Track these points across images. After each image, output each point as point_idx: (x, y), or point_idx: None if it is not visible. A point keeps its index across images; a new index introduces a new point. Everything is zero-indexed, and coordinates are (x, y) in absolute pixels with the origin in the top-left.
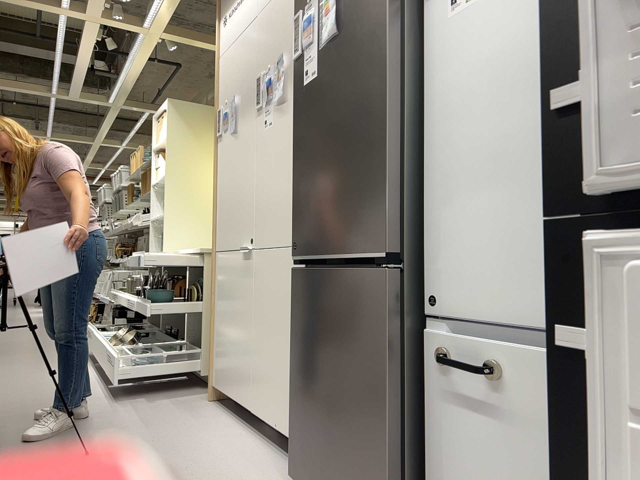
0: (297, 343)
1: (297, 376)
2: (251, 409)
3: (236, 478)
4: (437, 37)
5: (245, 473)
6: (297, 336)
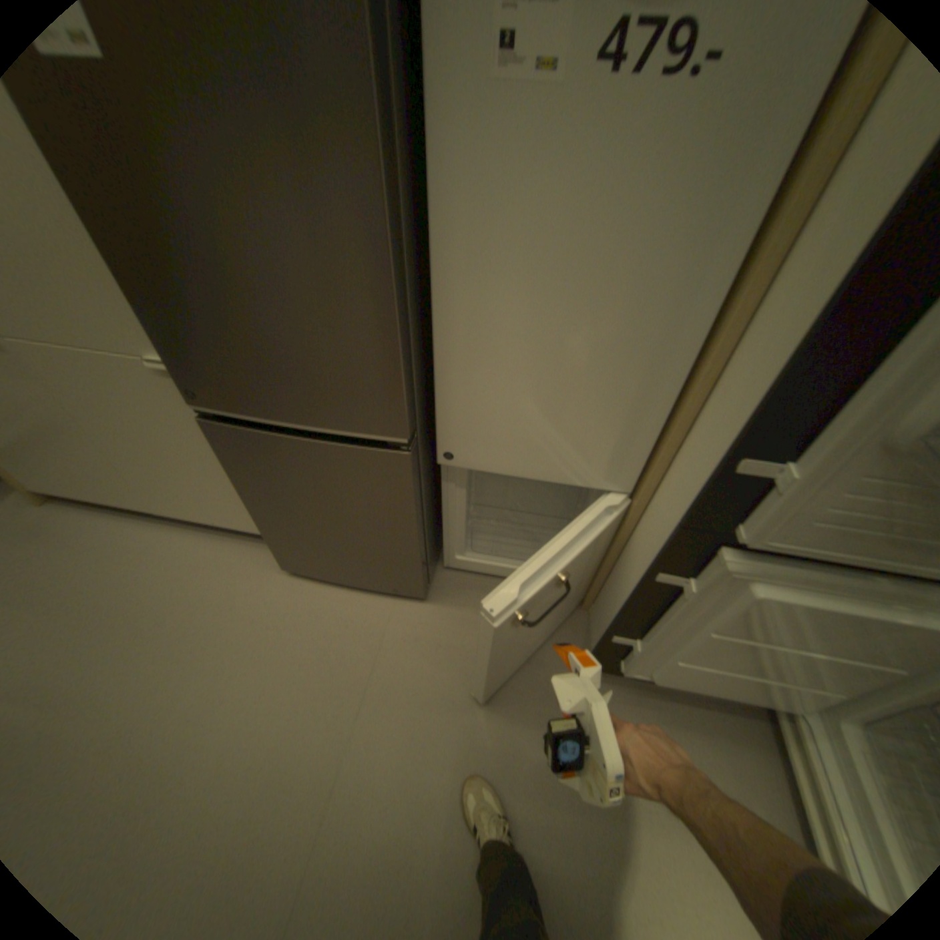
0: (250, 488)
1: (263, 512)
2: (151, 510)
3: (223, 595)
4: (455, 104)
5: (225, 584)
6: (248, 483)
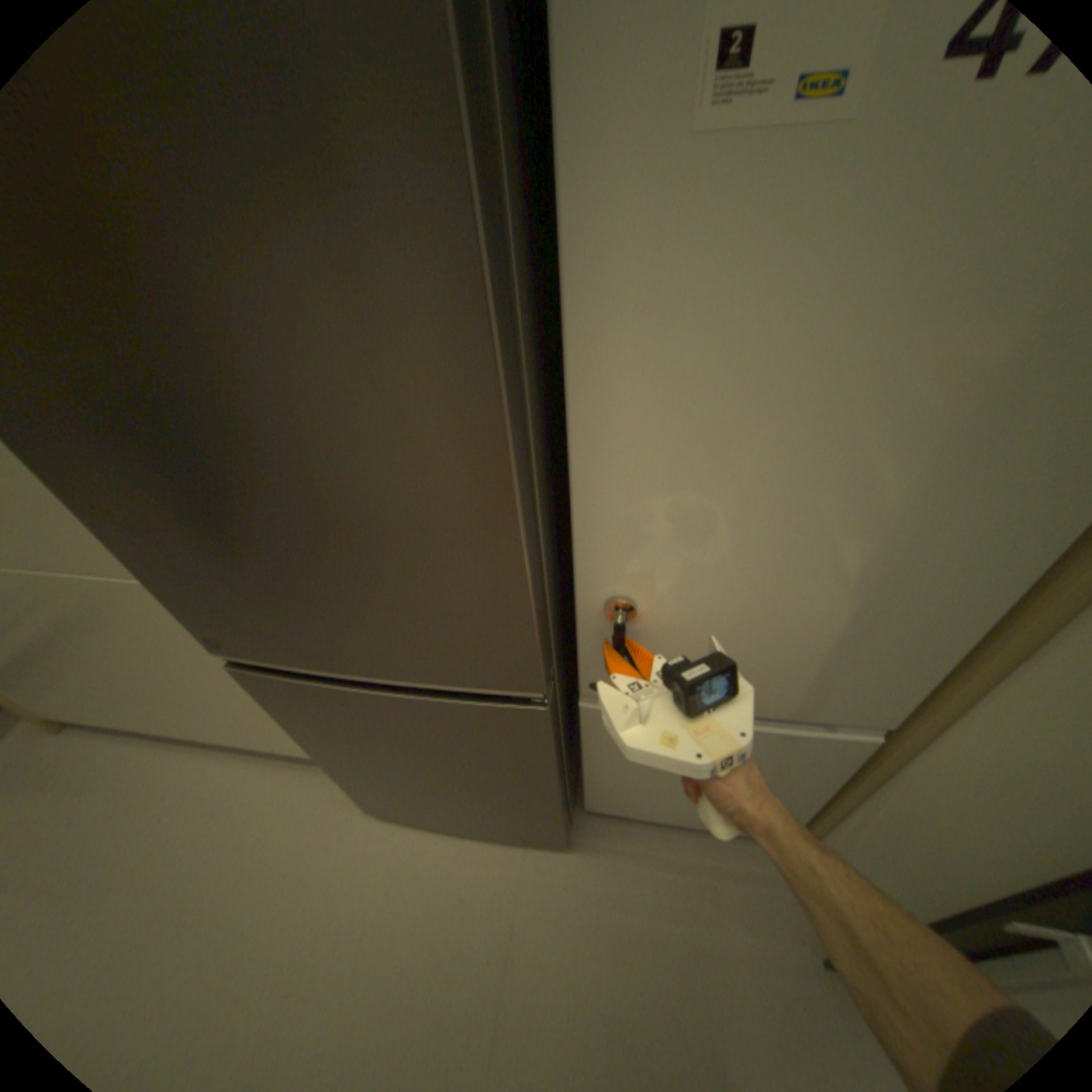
0: (310, 738)
1: (332, 761)
2: (189, 737)
3: (287, 859)
4: (620, 181)
5: (290, 839)
6: (307, 733)
